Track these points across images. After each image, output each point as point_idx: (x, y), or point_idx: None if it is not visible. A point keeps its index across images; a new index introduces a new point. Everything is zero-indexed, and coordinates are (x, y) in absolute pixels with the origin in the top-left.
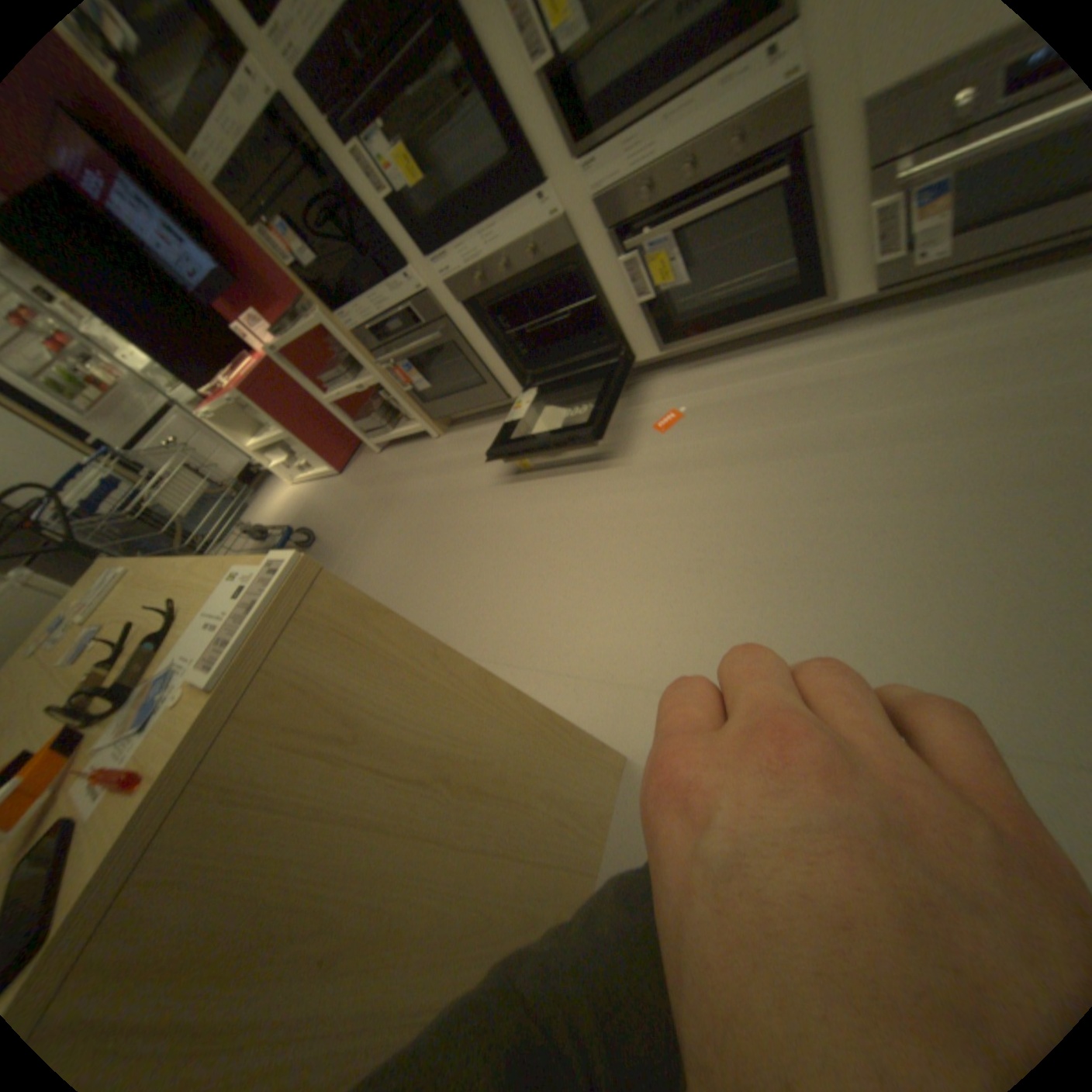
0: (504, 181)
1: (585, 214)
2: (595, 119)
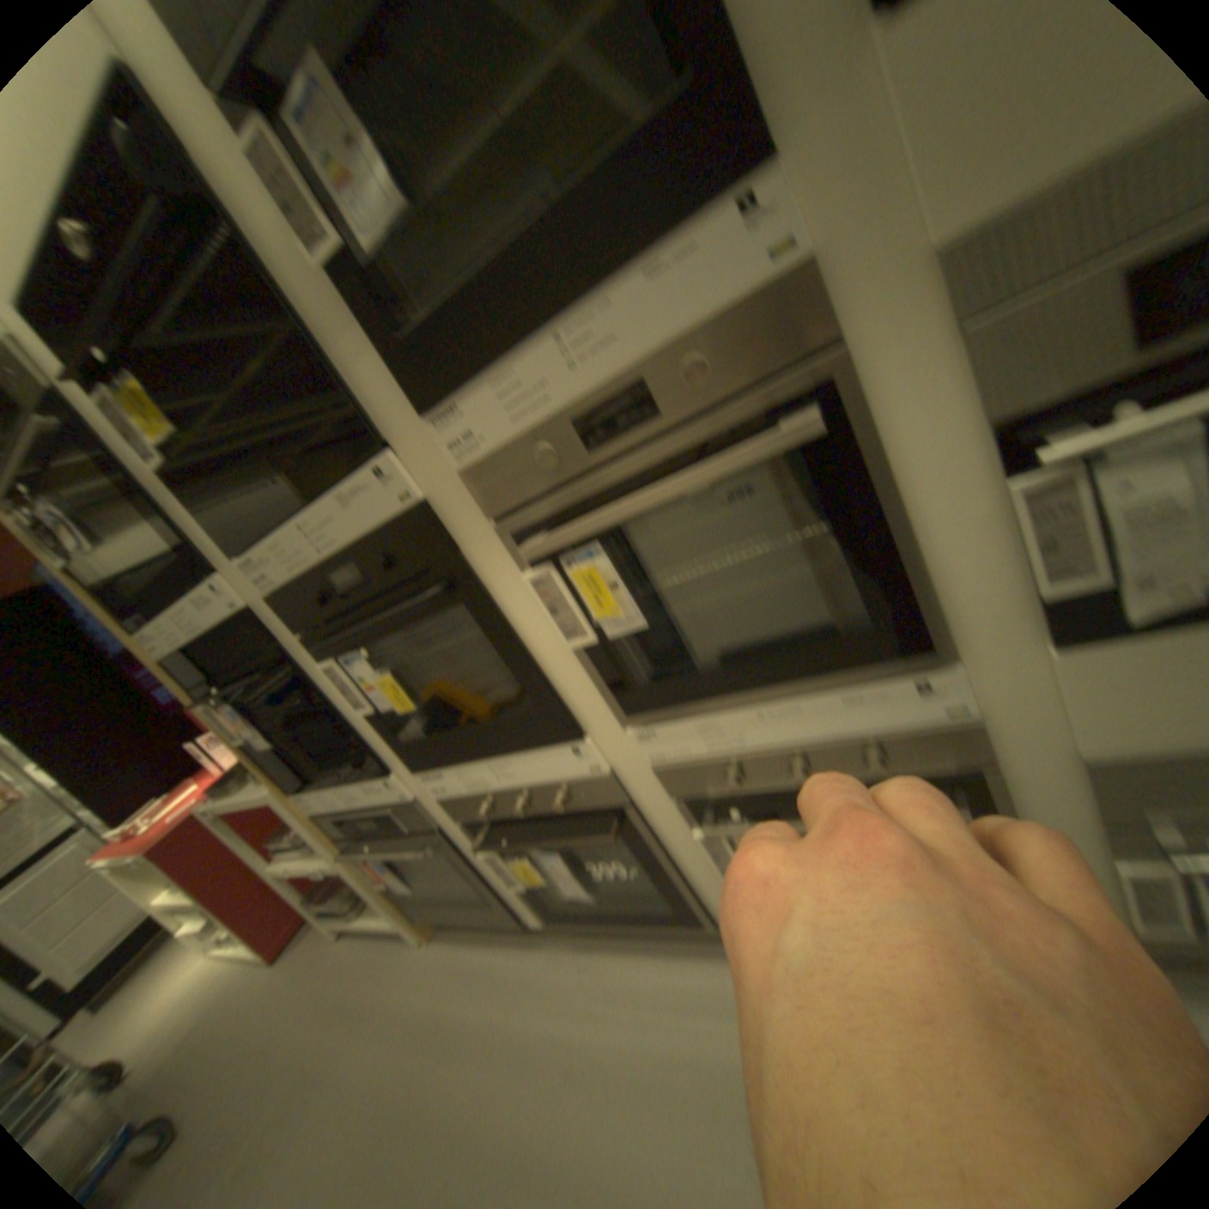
0: (530, 734)
1: (645, 781)
2: (660, 705)
